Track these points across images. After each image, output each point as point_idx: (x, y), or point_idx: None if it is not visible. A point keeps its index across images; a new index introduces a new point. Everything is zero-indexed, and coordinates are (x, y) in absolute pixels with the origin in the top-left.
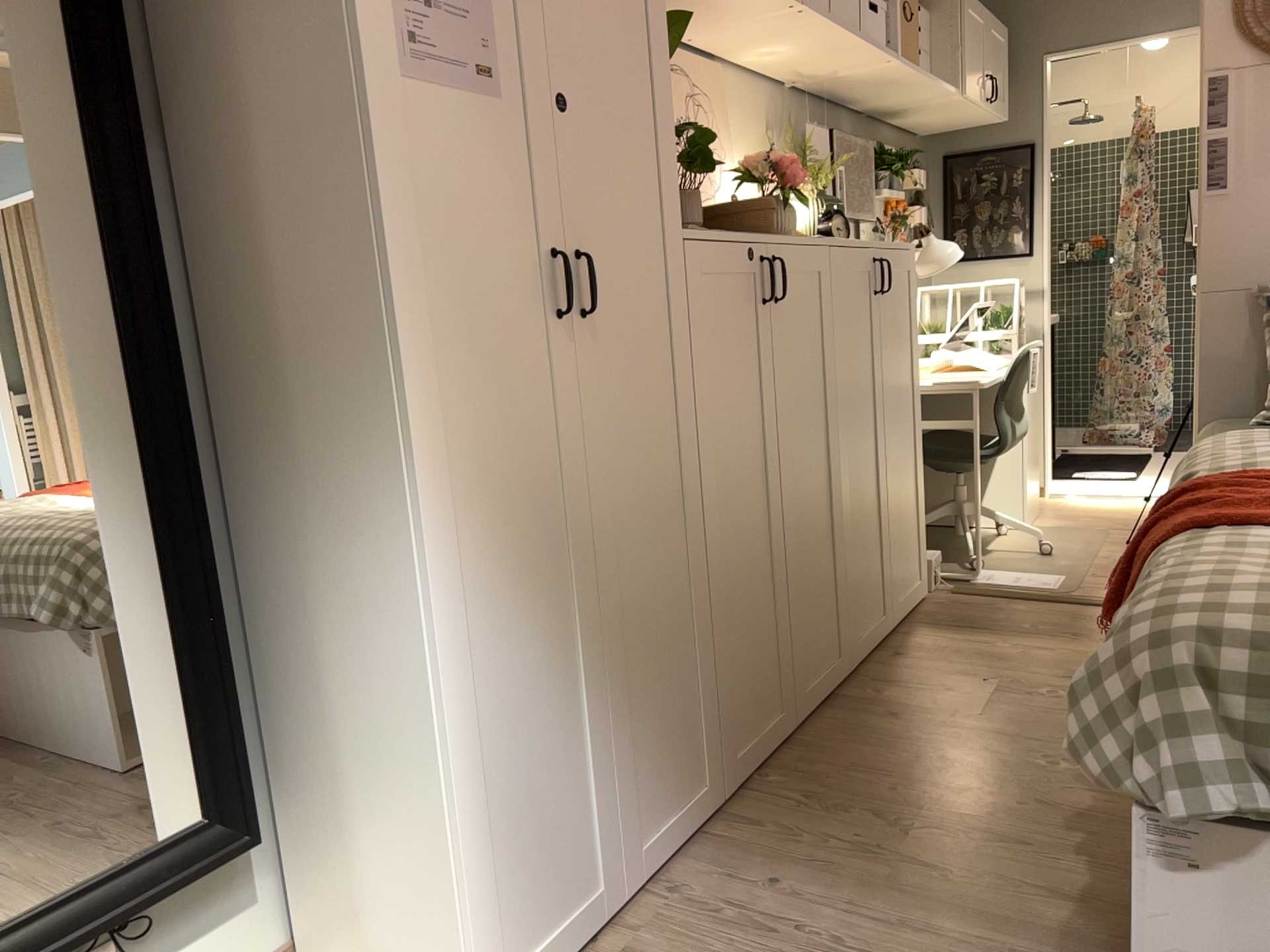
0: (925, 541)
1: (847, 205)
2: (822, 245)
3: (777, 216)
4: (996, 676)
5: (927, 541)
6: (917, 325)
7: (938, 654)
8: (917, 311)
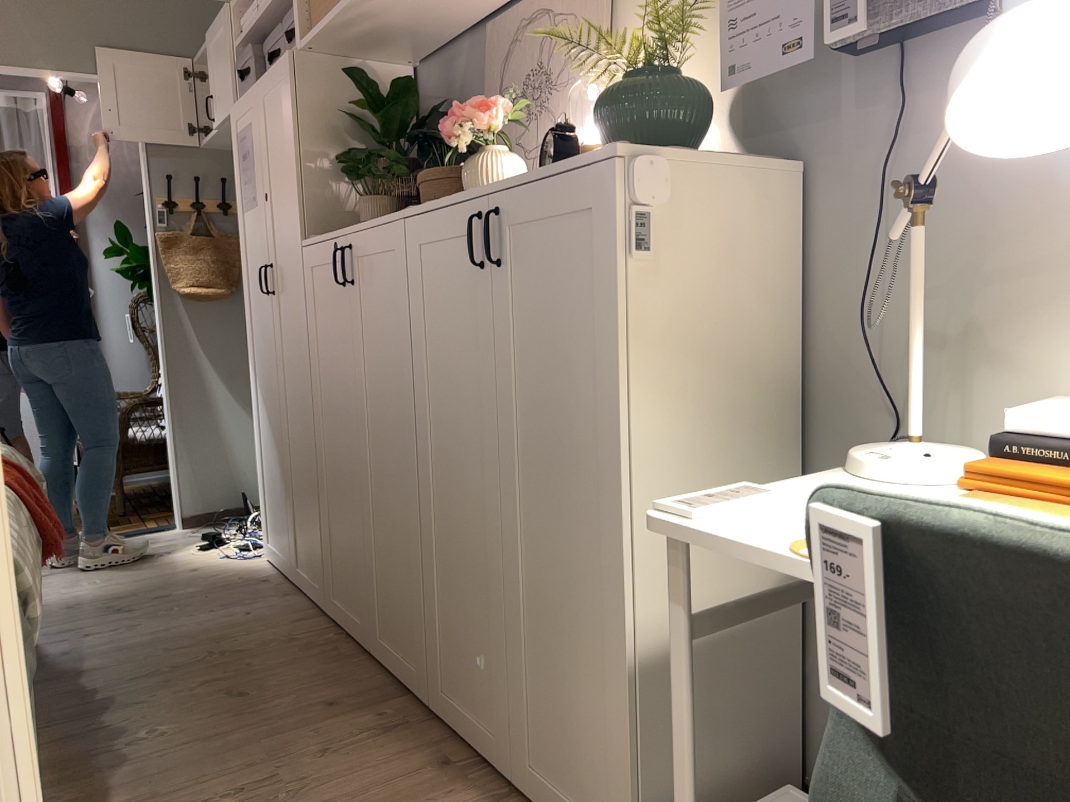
0: (626, 790)
1: (891, 1)
2: (394, 221)
3: (464, 178)
4: (301, 801)
5: (631, 794)
6: (616, 328)
7: (410, 795)
8: (615, 297)
